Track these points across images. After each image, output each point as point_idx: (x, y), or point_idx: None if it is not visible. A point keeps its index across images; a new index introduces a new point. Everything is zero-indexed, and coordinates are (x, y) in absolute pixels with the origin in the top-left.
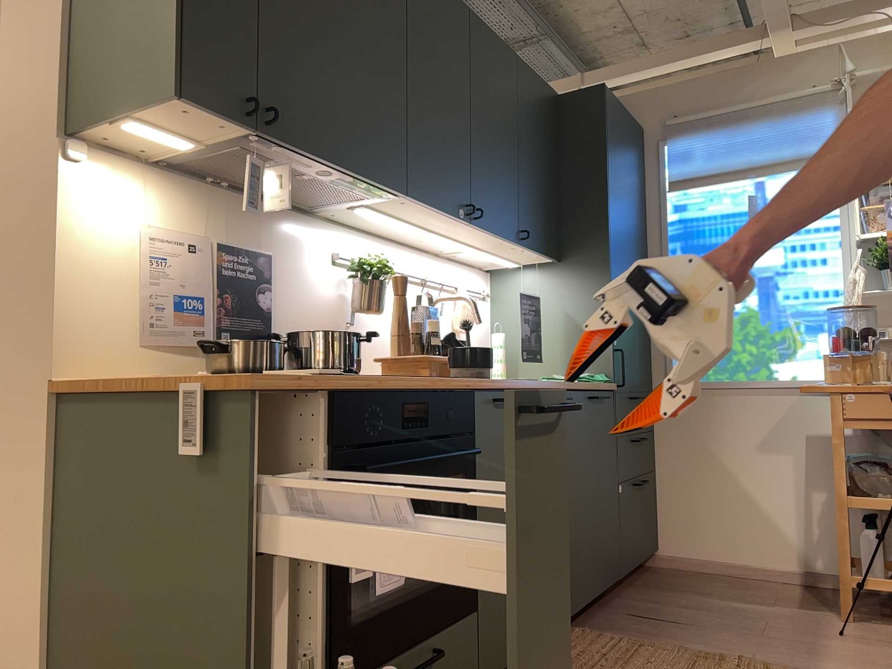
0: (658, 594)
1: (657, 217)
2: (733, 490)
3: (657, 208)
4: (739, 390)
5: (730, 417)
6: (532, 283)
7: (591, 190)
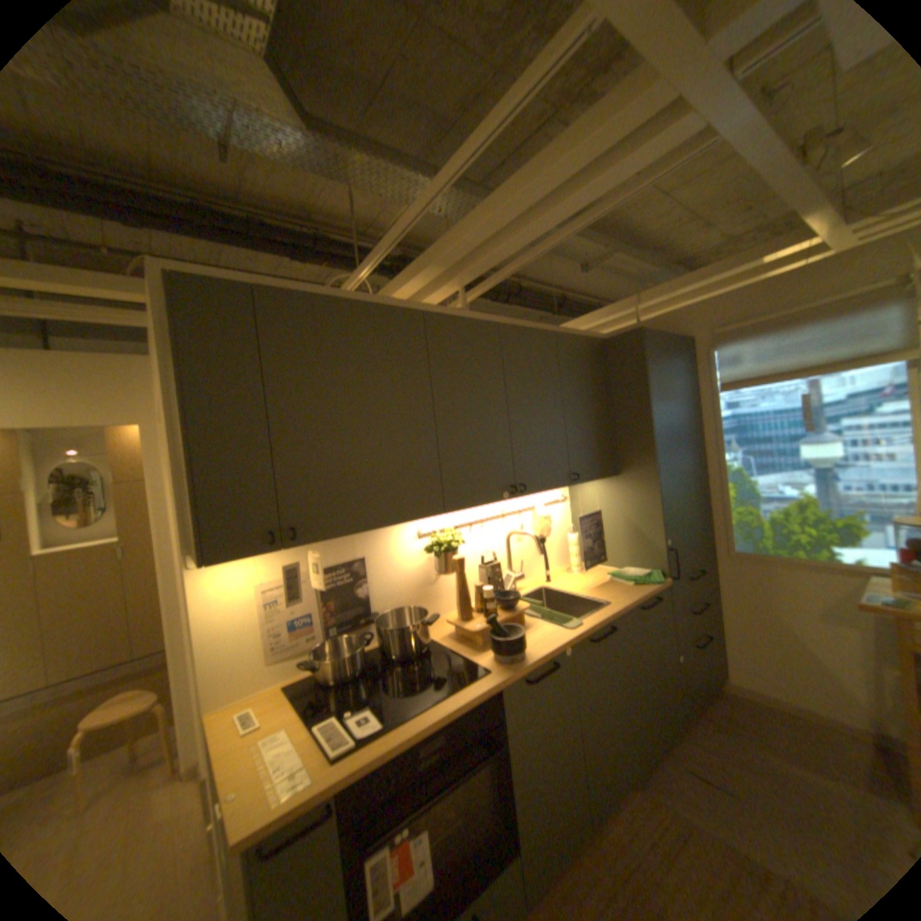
0: (722, 741)
1: (711, 412)
2: (797, 649)
3: (710, 404)
4: (800, 566)
5: (791, 588)
6: (597, 490)
7: (638, 418)
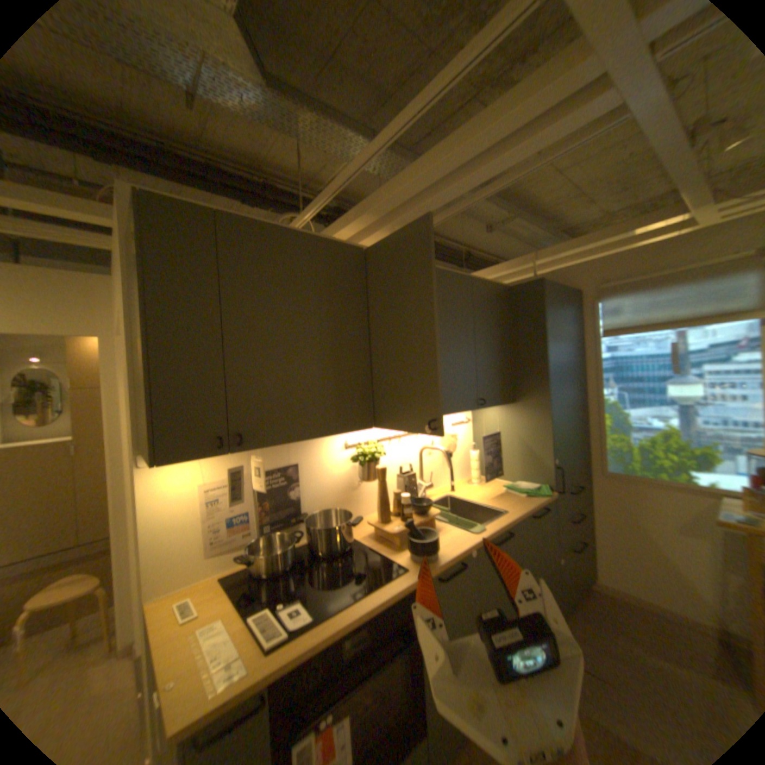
0: (592, 632)
1: (593, 354)
2: (656, 556)
3: (593, 347)
4: (662, 486)
5: (654, 504)
6: (496, 414)
7: (535, 355)
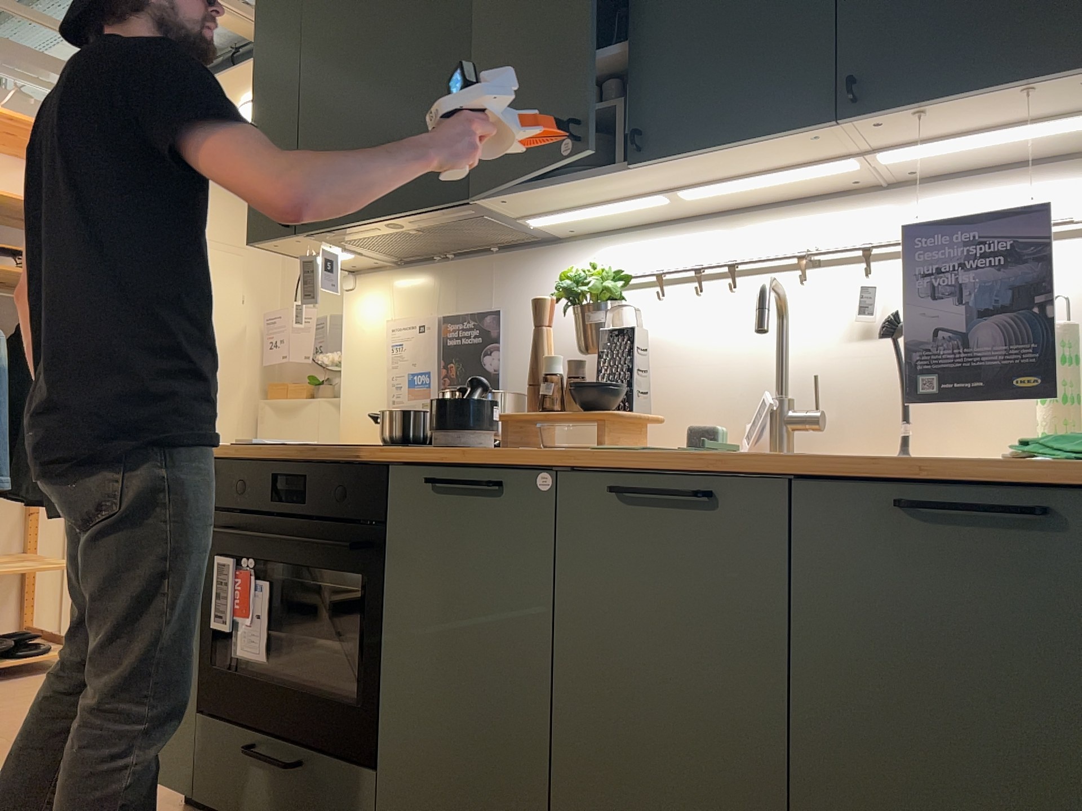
0: None
1: None
2: None
3: None
4: None
5: None
6: None
7: None
